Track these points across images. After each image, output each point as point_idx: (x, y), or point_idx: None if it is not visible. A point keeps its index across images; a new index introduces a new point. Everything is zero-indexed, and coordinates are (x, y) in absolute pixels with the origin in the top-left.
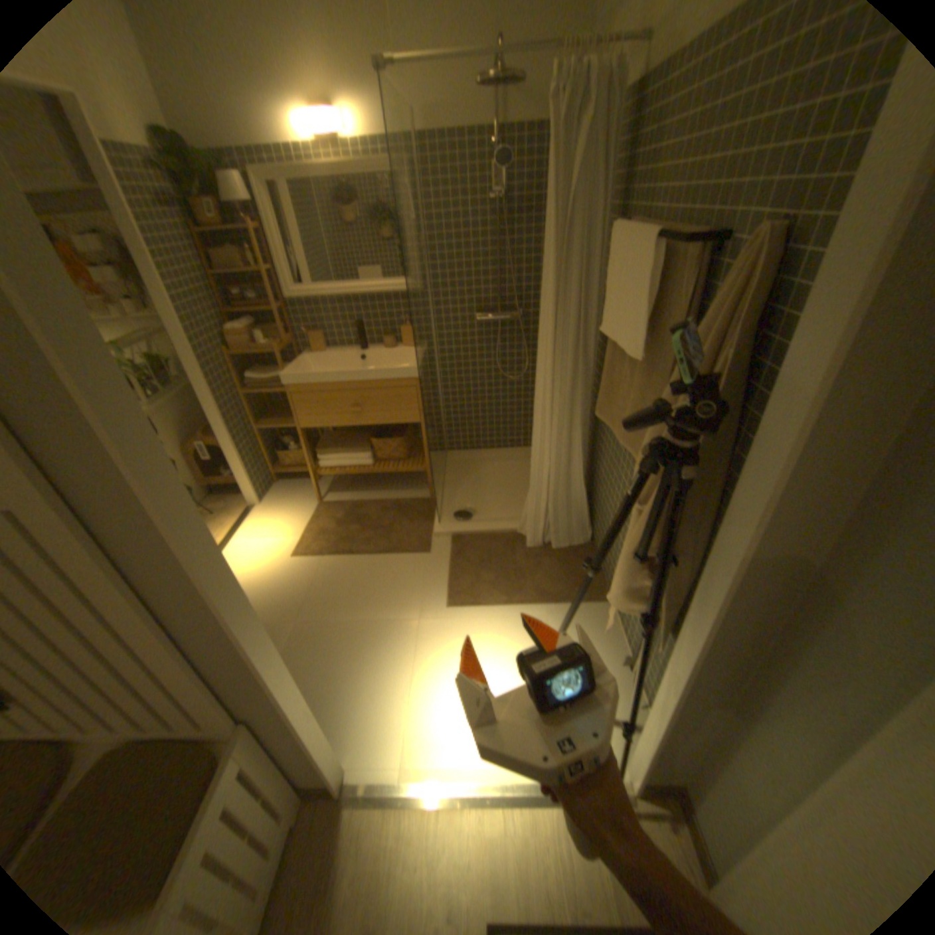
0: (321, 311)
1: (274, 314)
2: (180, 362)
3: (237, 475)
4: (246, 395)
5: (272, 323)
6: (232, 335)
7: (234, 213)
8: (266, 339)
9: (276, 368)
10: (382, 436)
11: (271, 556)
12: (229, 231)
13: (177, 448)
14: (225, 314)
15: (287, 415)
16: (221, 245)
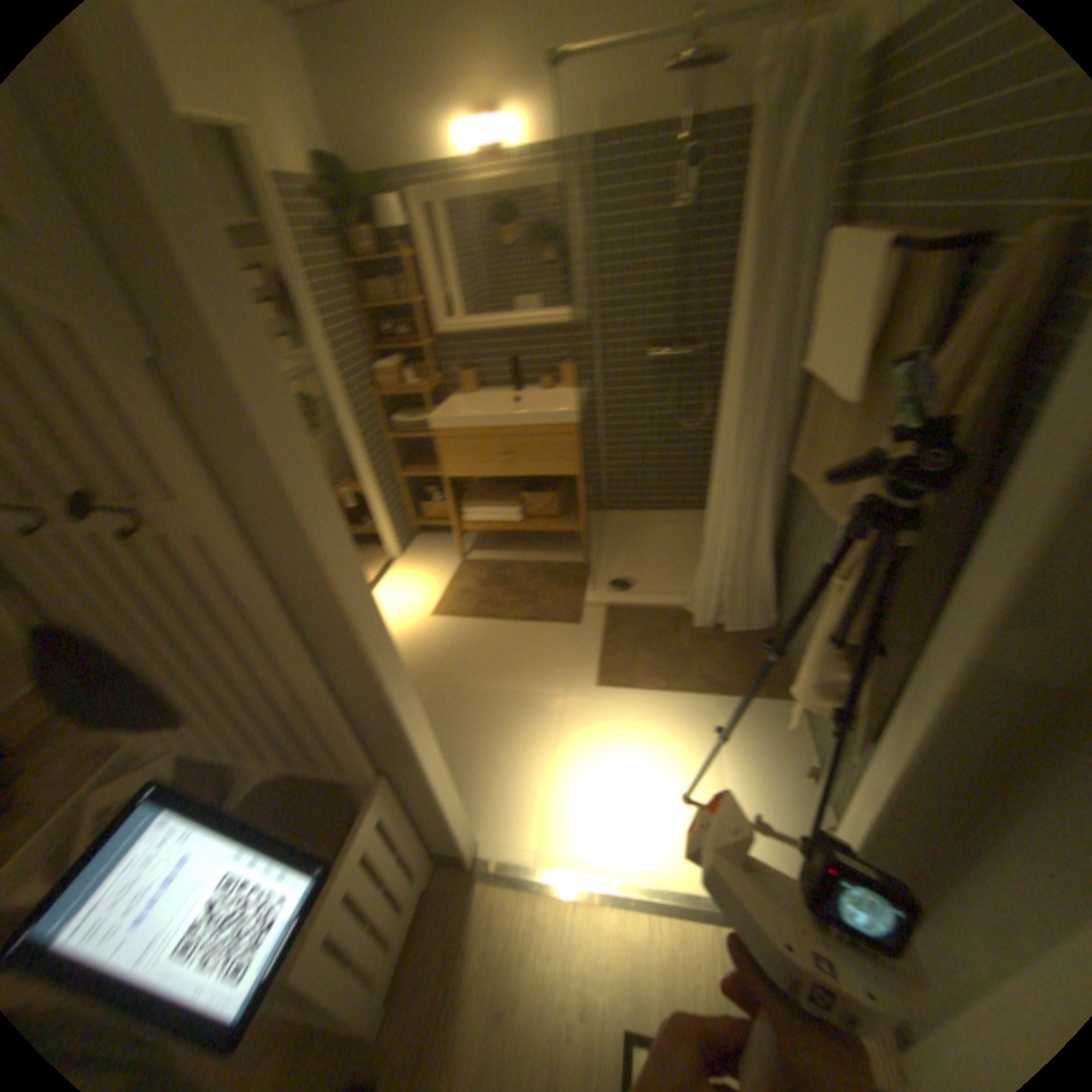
0: (471, 350)
1: (422, 354)
2: (328, 405)
3: (378, 527)
4: (390, 442)
5: (420, 363)
6: (379, 377)
7: (386, 243)
8: (413, 381)
9: (423, 412)
10: (531, 491)
11: (409, 615)
12: (381, 264)
13: None
14: (372, 354)
15: (431, 465)
16: (372, 279)
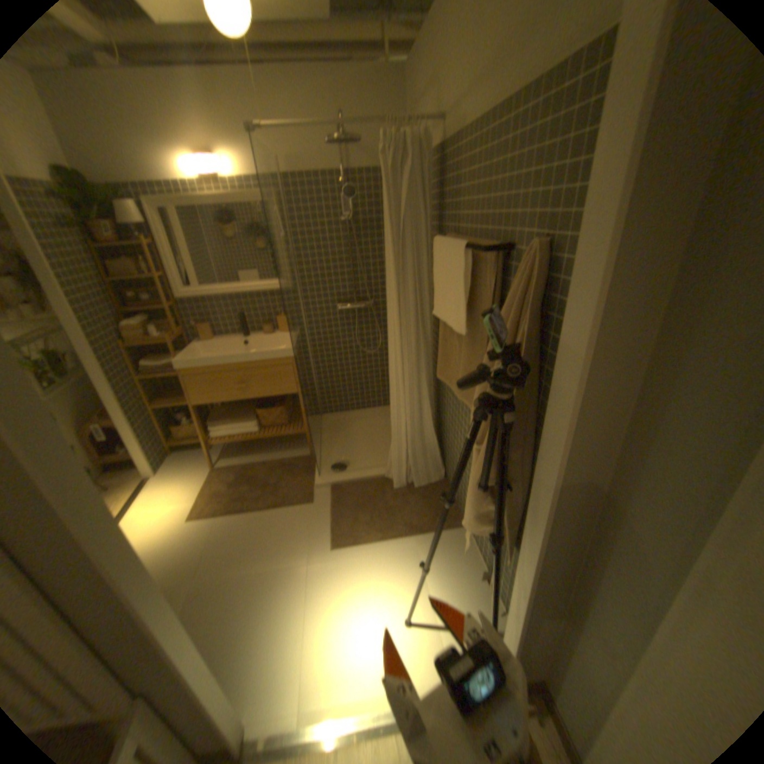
0: (208, 309)
1: (166, 314)
2: (77, 358)
3: (133, 454)
4: (141, 382)
5: (165, 321)
6: (128, 333)
7: (130, 235)
8: (160, 334)
9: (169, 357)
10: (266, 408)
11: (166, 526)
12: (126, 249)
13: (73, 434)
14: (121, 316)
15: (180, 397)
16: (118, 260)
